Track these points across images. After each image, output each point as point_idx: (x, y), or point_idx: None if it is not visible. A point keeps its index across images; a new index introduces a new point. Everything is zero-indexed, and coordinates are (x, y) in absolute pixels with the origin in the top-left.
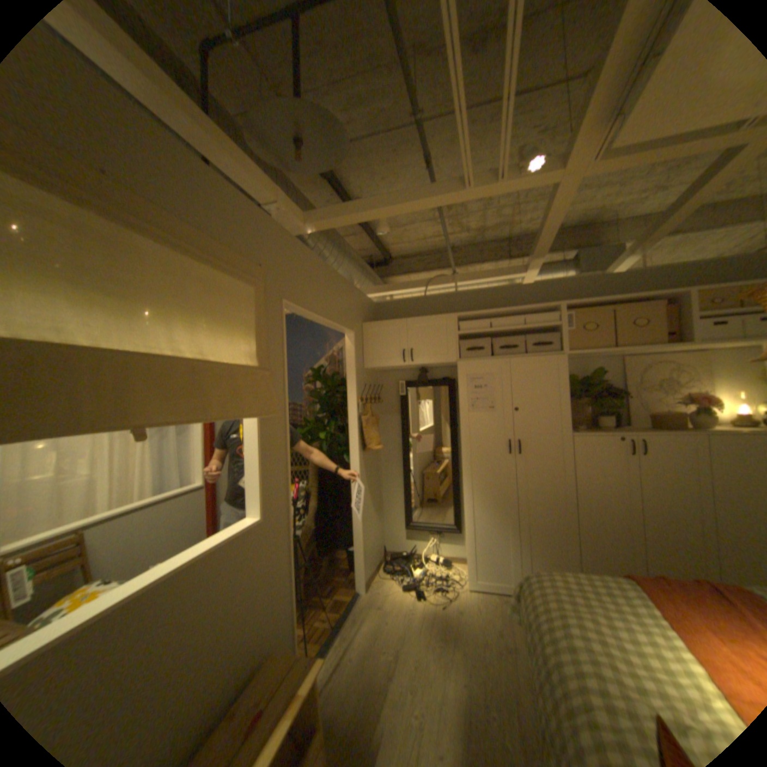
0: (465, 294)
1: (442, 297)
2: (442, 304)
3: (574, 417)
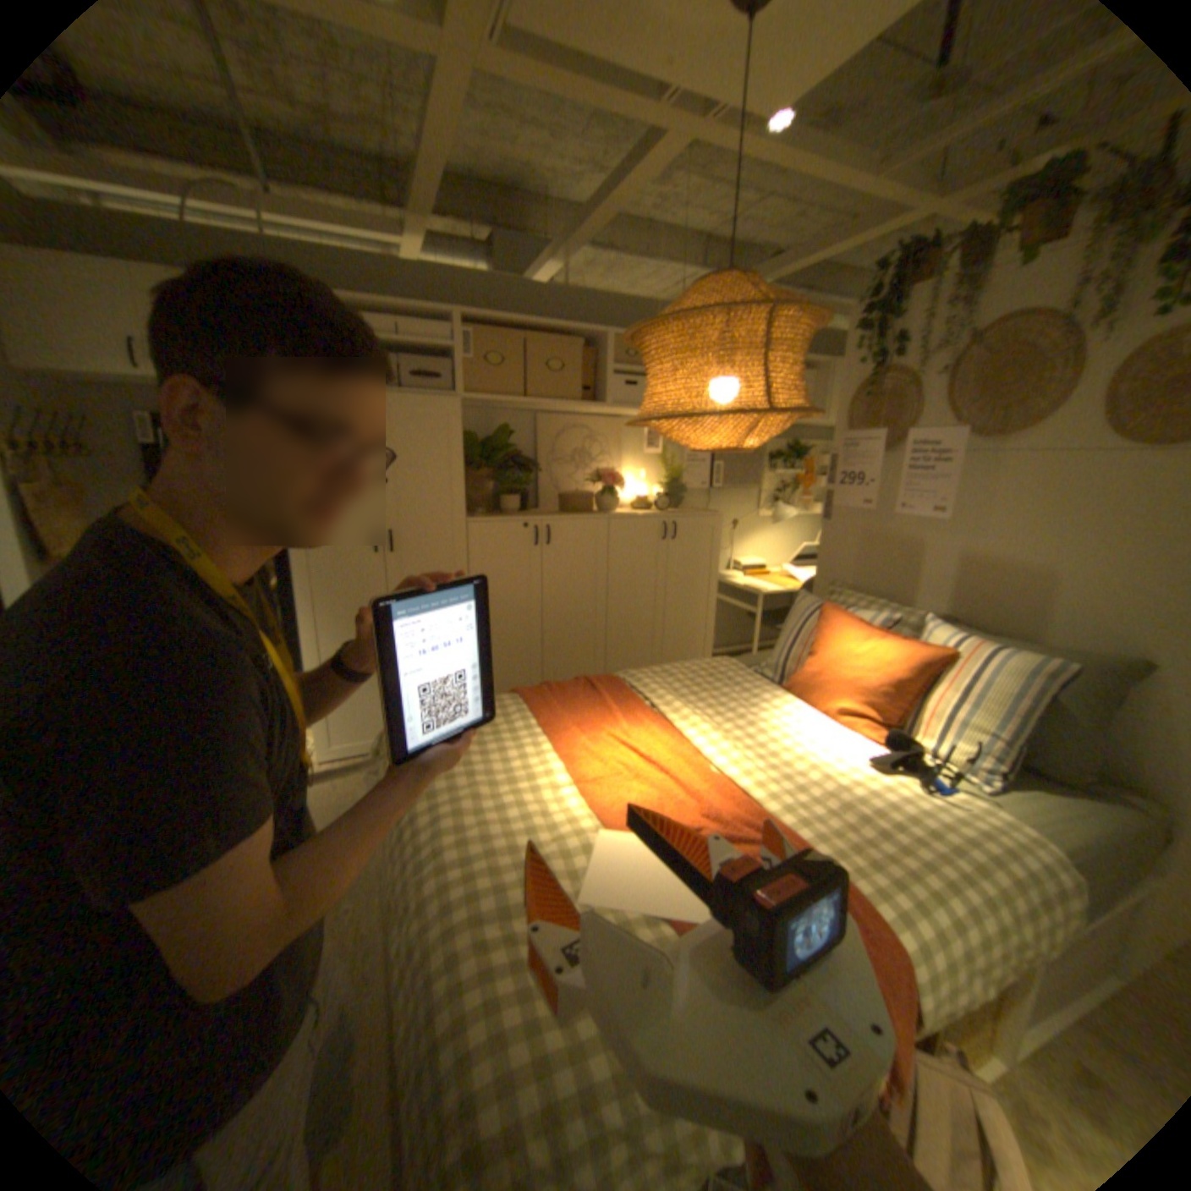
0: (285, 244)
1: (231, 235)
2: (233, 251)
3: (473, 494)
